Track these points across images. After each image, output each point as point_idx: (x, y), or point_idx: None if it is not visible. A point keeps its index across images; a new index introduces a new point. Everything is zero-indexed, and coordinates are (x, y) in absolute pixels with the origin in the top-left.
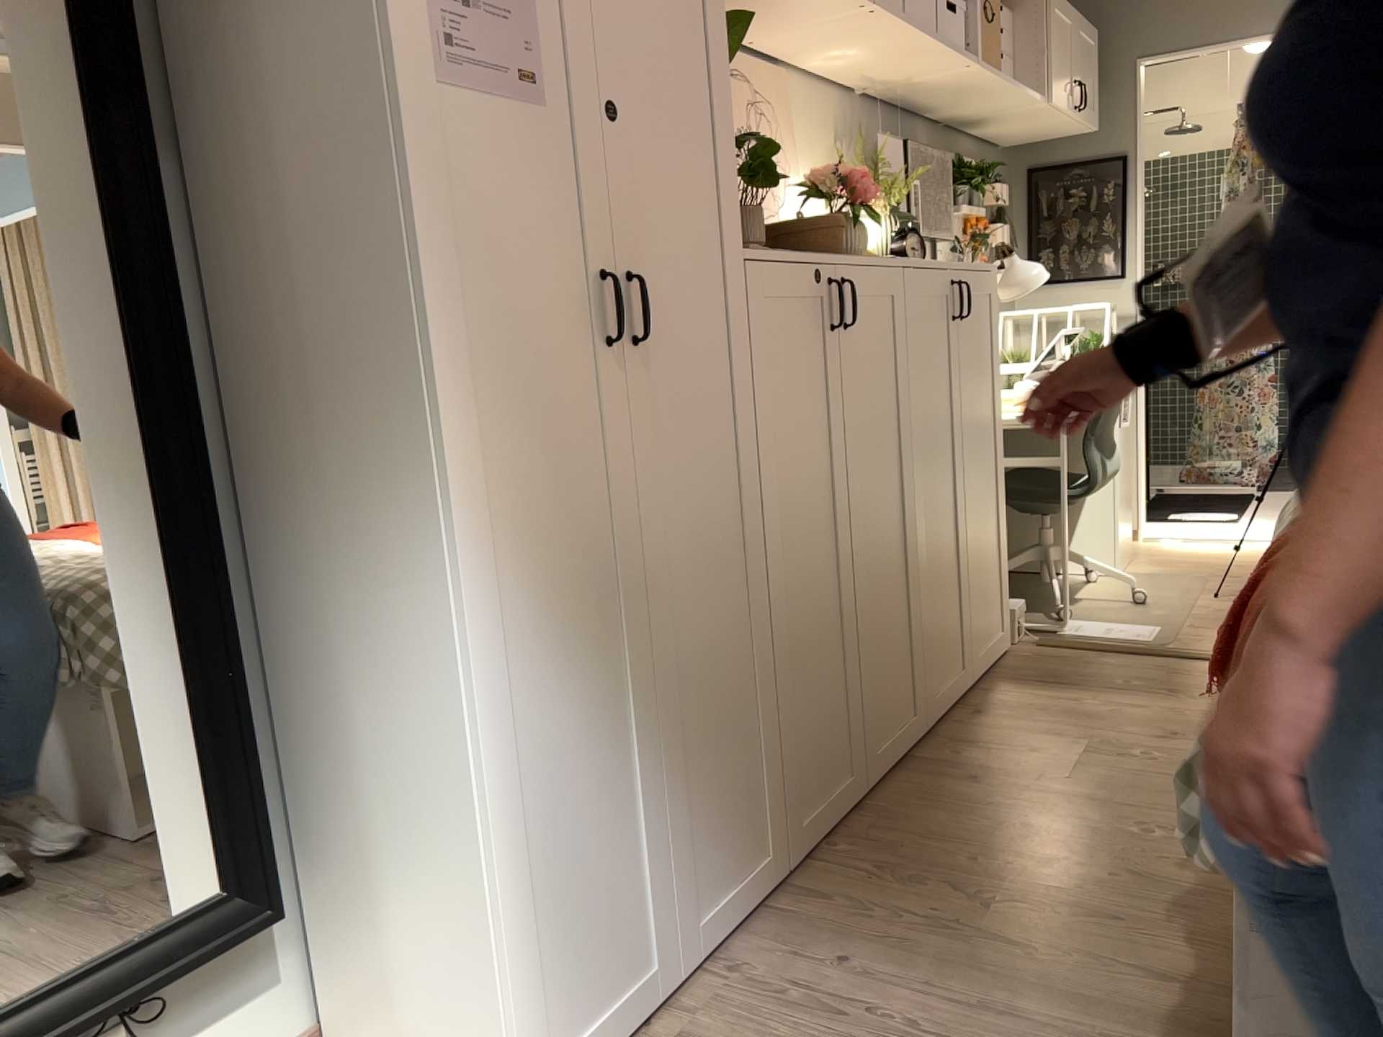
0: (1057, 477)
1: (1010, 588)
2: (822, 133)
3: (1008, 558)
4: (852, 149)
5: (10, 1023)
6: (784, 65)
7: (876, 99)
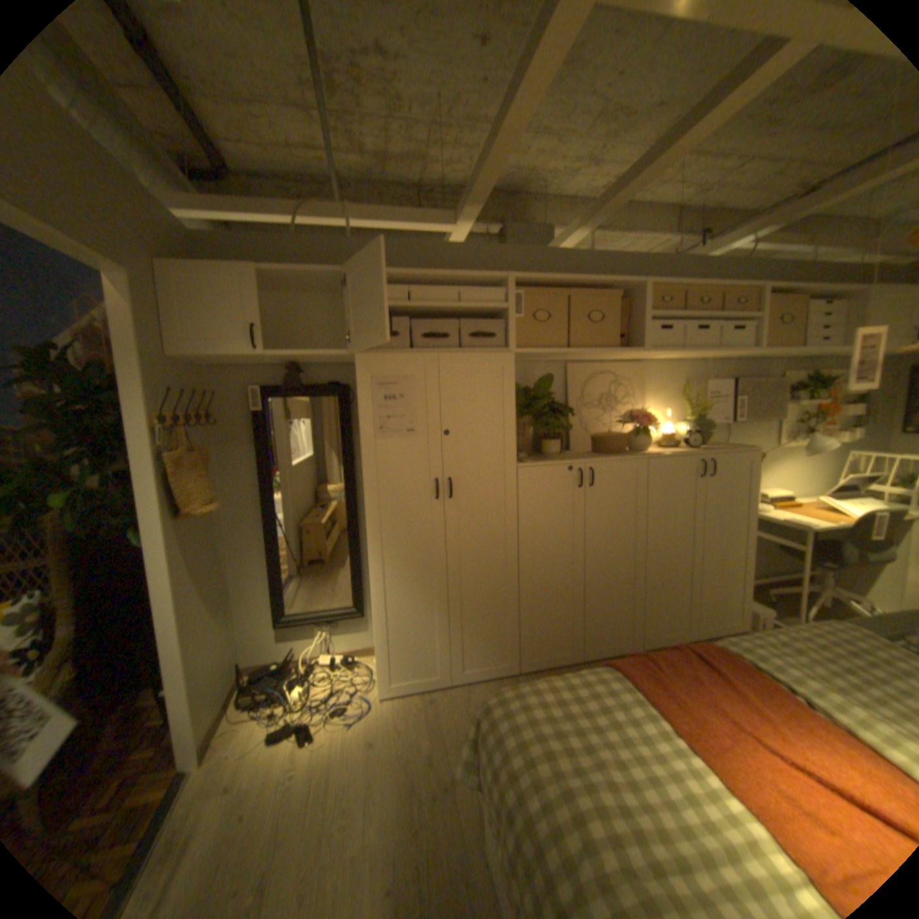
0: (843, 554)
1: (751, 605)
2: (673, 383)
3: (752, 591)
4: (687, 390)
5: (306, 615)
6: (642, 362)
7: (724, 360)
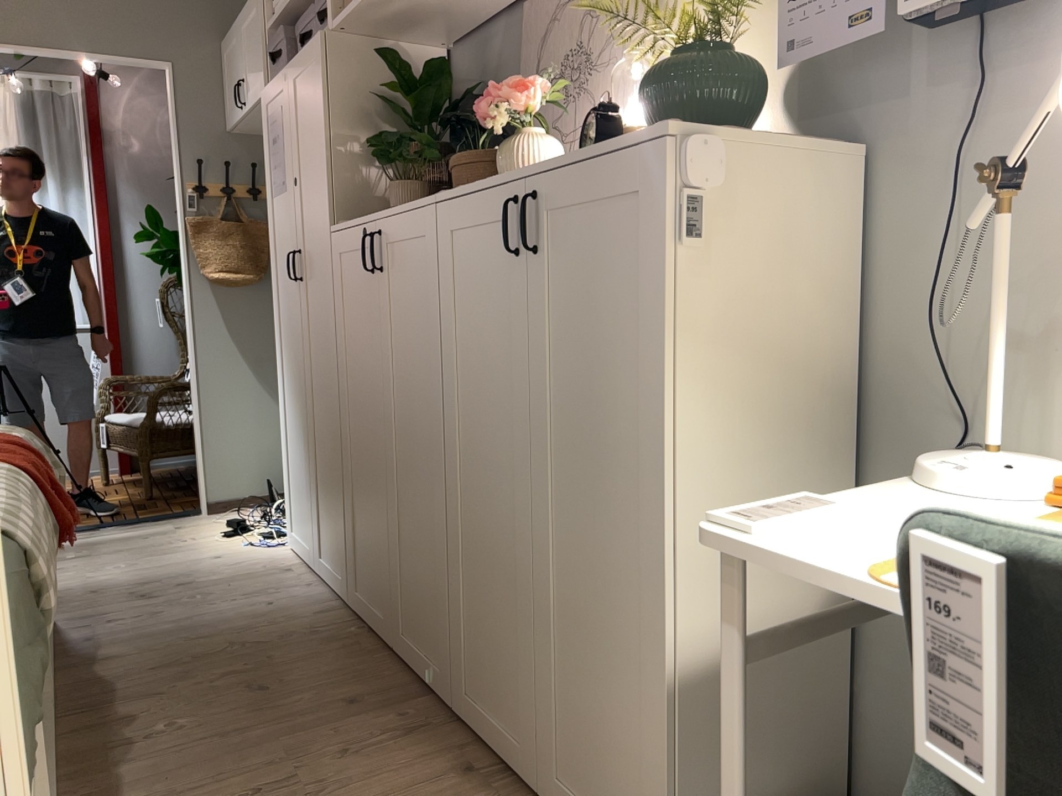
0: None
1: None
2: None
3: (669, 760)
4: None
5: None
6: None
7: None
